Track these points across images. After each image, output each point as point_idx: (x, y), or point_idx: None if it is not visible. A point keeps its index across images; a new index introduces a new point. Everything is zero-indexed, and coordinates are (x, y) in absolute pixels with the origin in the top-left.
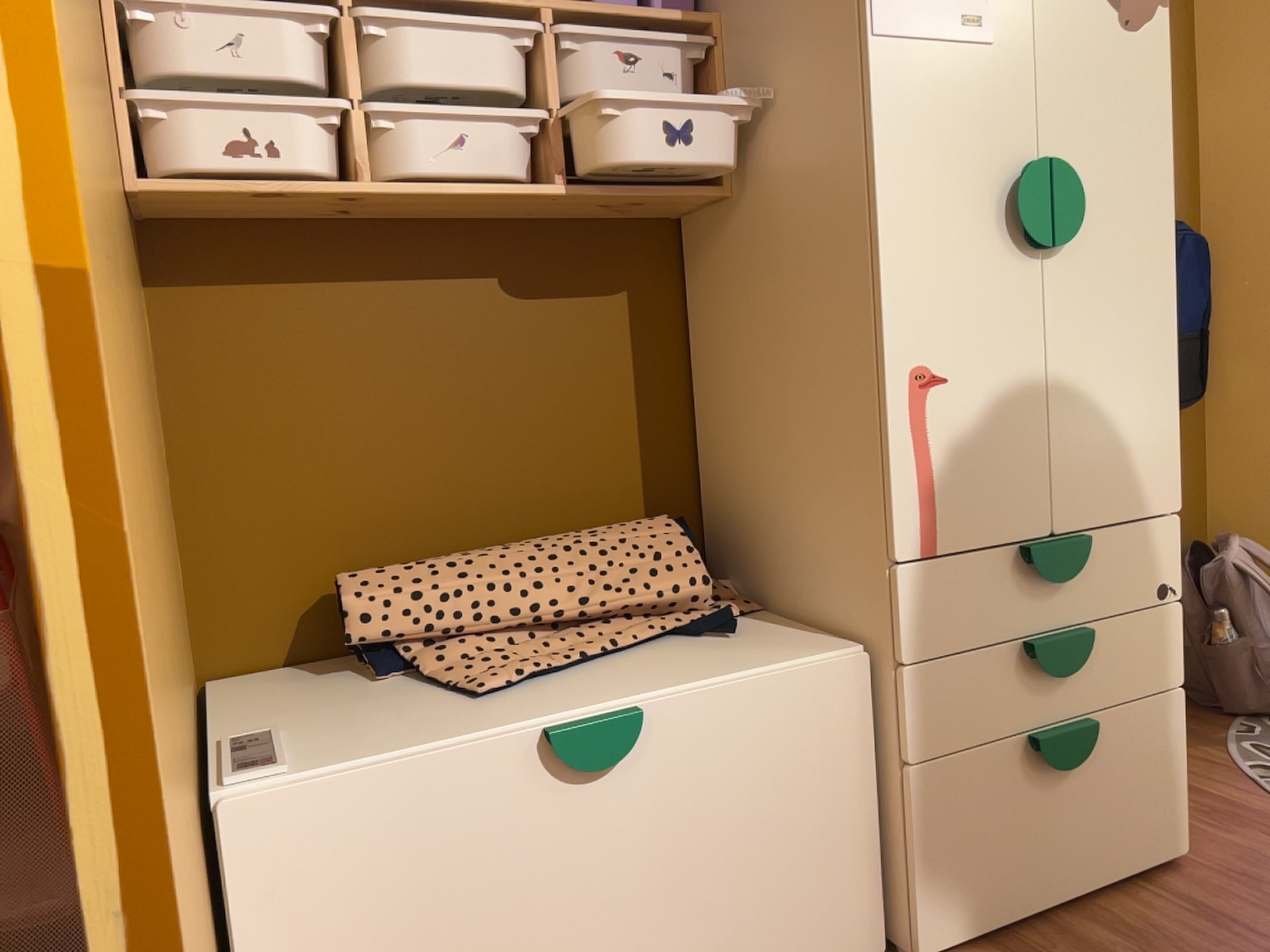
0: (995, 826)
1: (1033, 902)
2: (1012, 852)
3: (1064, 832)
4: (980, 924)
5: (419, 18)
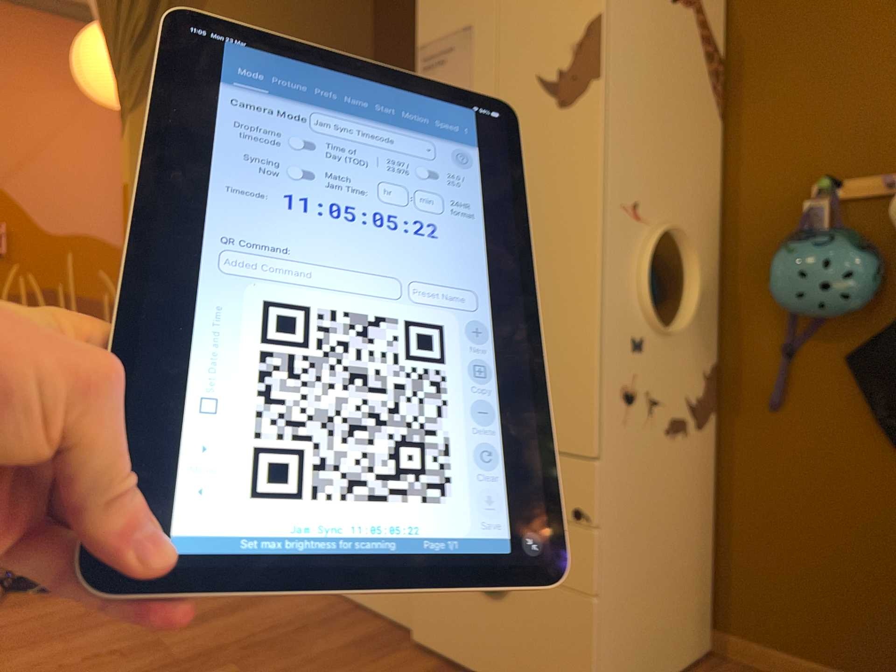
0: (450, 599)
1: (469, 664)
2: (459, 622)
3: (491, 637)
4: (439, 649)
5: None
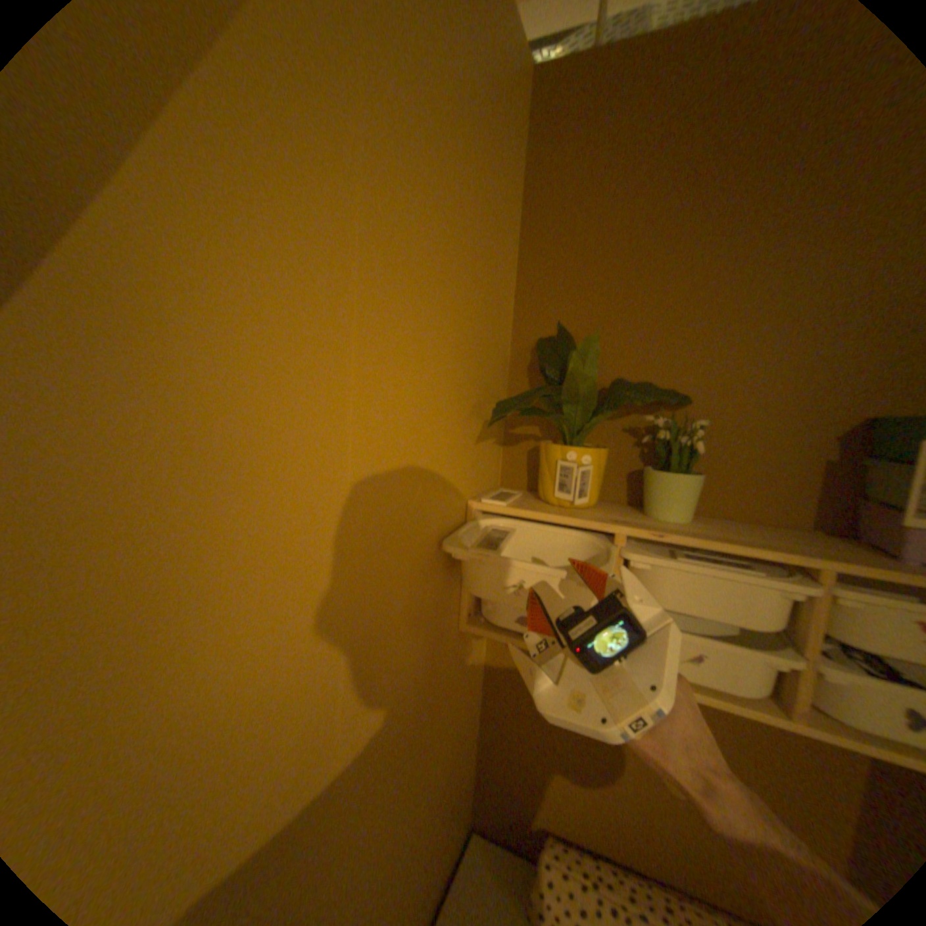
0: None
1: None
2: None
3: None
4: None
5: (682, 561)
